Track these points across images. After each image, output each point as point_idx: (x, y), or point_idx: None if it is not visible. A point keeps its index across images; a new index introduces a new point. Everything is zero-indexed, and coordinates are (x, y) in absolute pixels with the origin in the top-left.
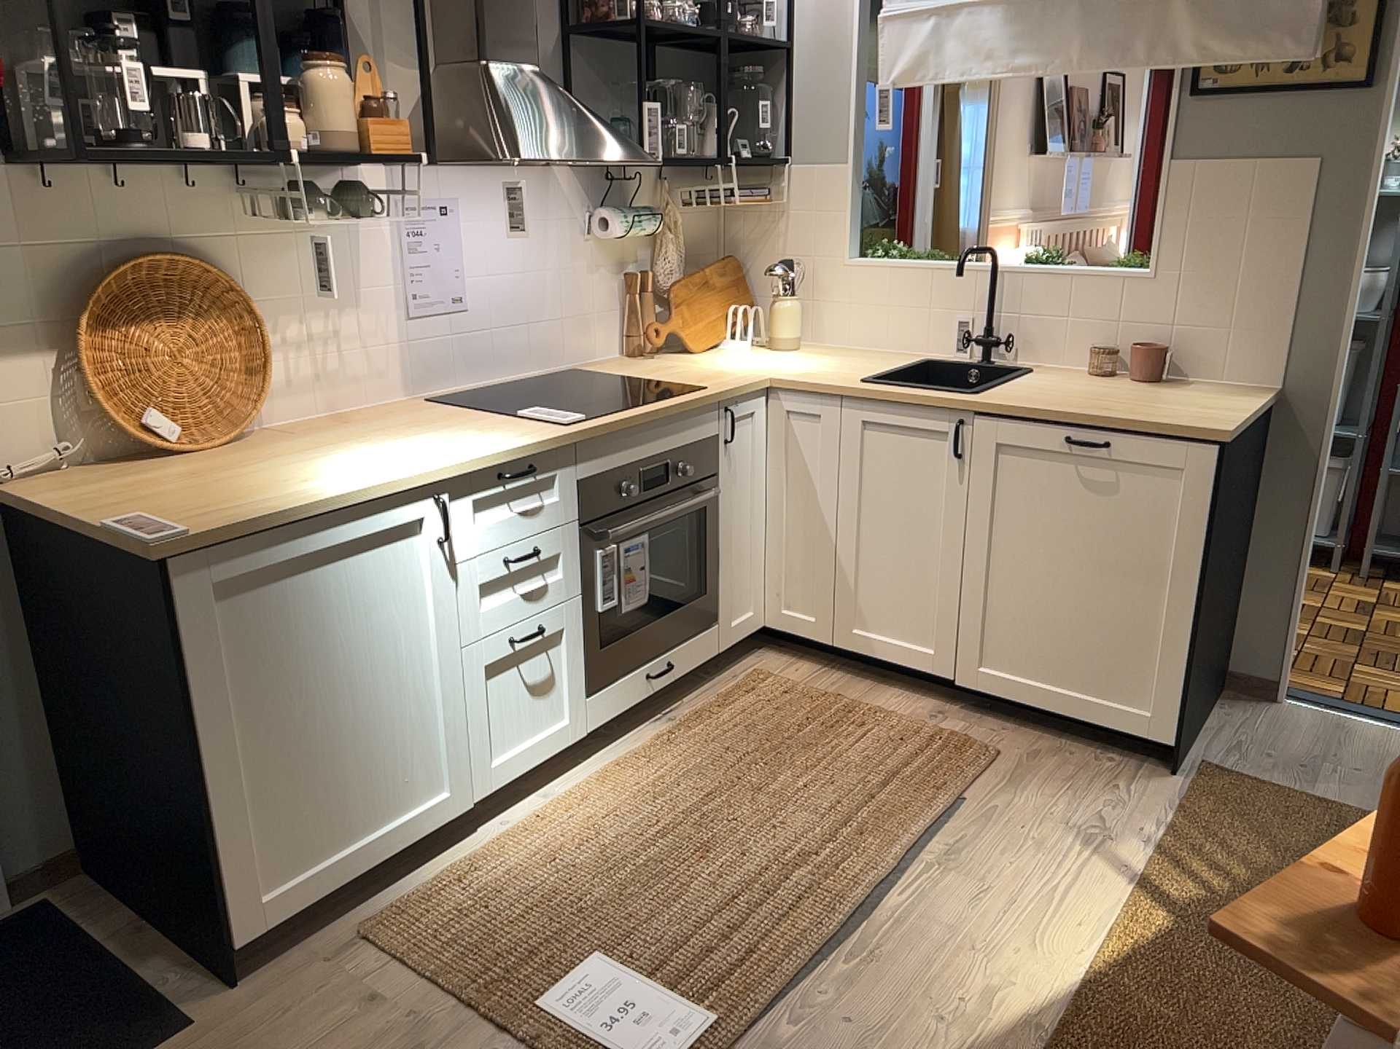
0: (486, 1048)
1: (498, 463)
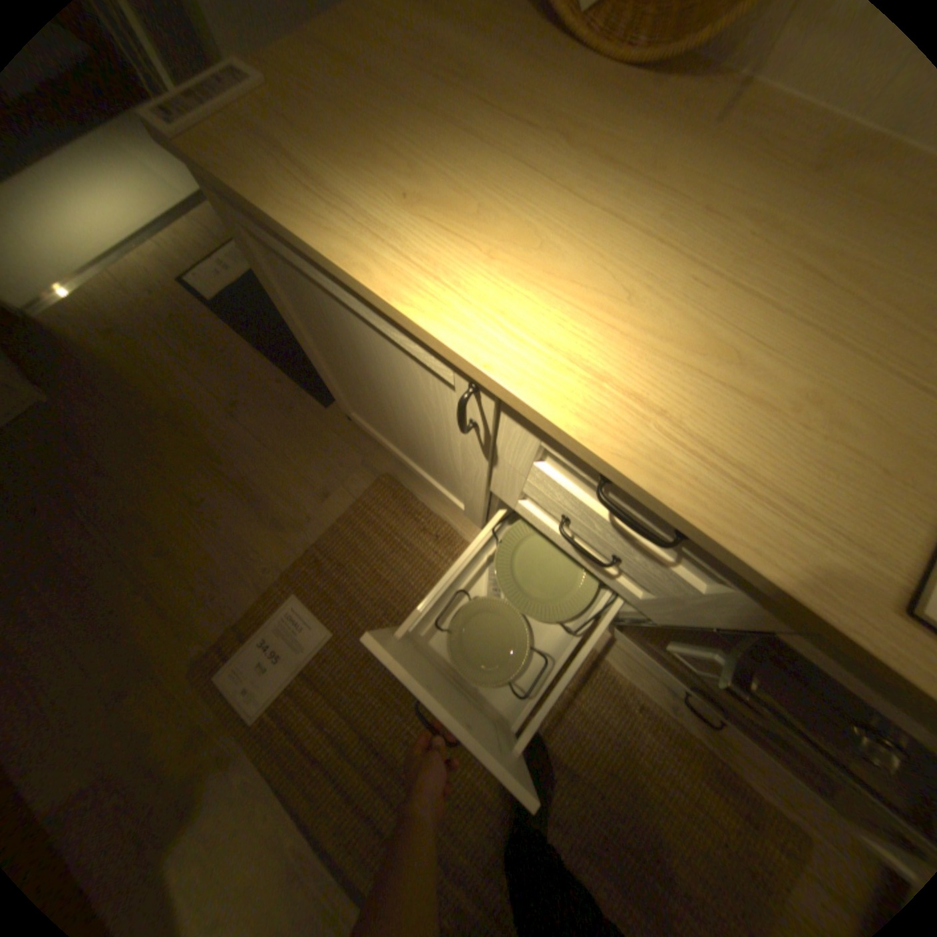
0: (272, 566)
1: (611, 467)
